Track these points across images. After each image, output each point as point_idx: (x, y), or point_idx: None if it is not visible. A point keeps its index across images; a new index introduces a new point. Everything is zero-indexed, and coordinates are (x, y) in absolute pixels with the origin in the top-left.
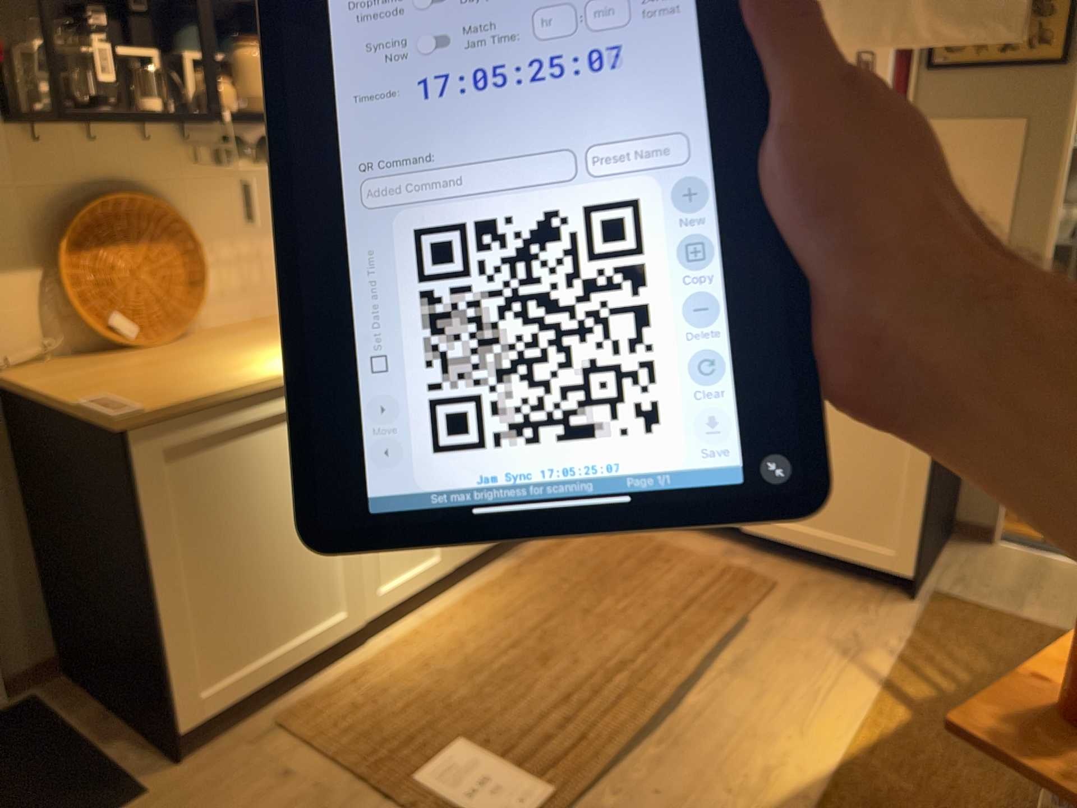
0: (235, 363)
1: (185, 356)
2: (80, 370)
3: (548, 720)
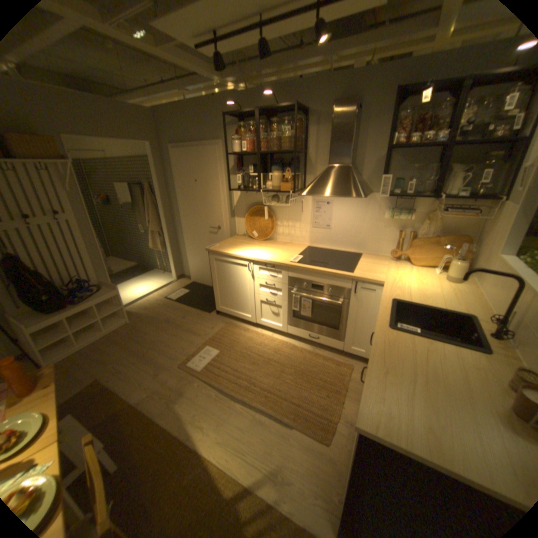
0: (244, 249)
1: (250, 244)
2: (239, 239)
3: (227, 367)
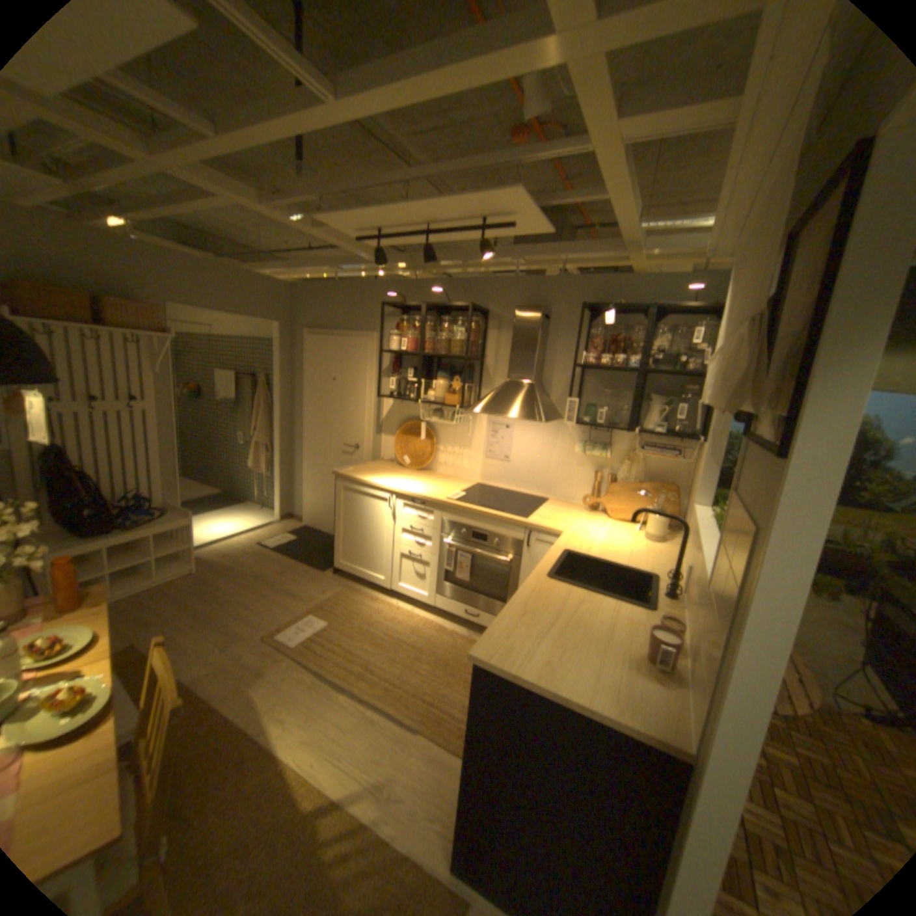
0: (387, 477)
1: (397, 472)
2: (382, 465)
3: (335, 646)
